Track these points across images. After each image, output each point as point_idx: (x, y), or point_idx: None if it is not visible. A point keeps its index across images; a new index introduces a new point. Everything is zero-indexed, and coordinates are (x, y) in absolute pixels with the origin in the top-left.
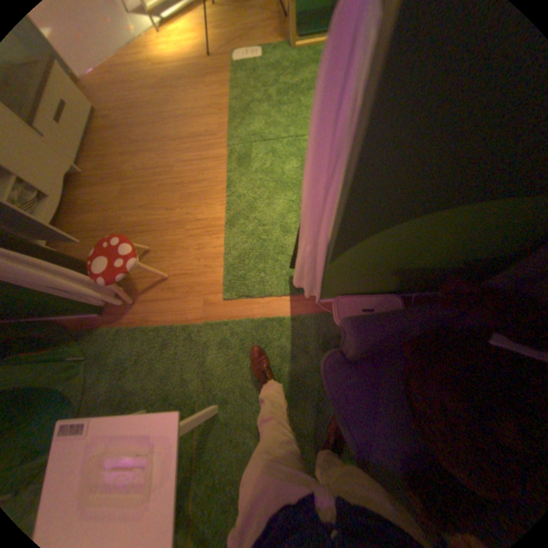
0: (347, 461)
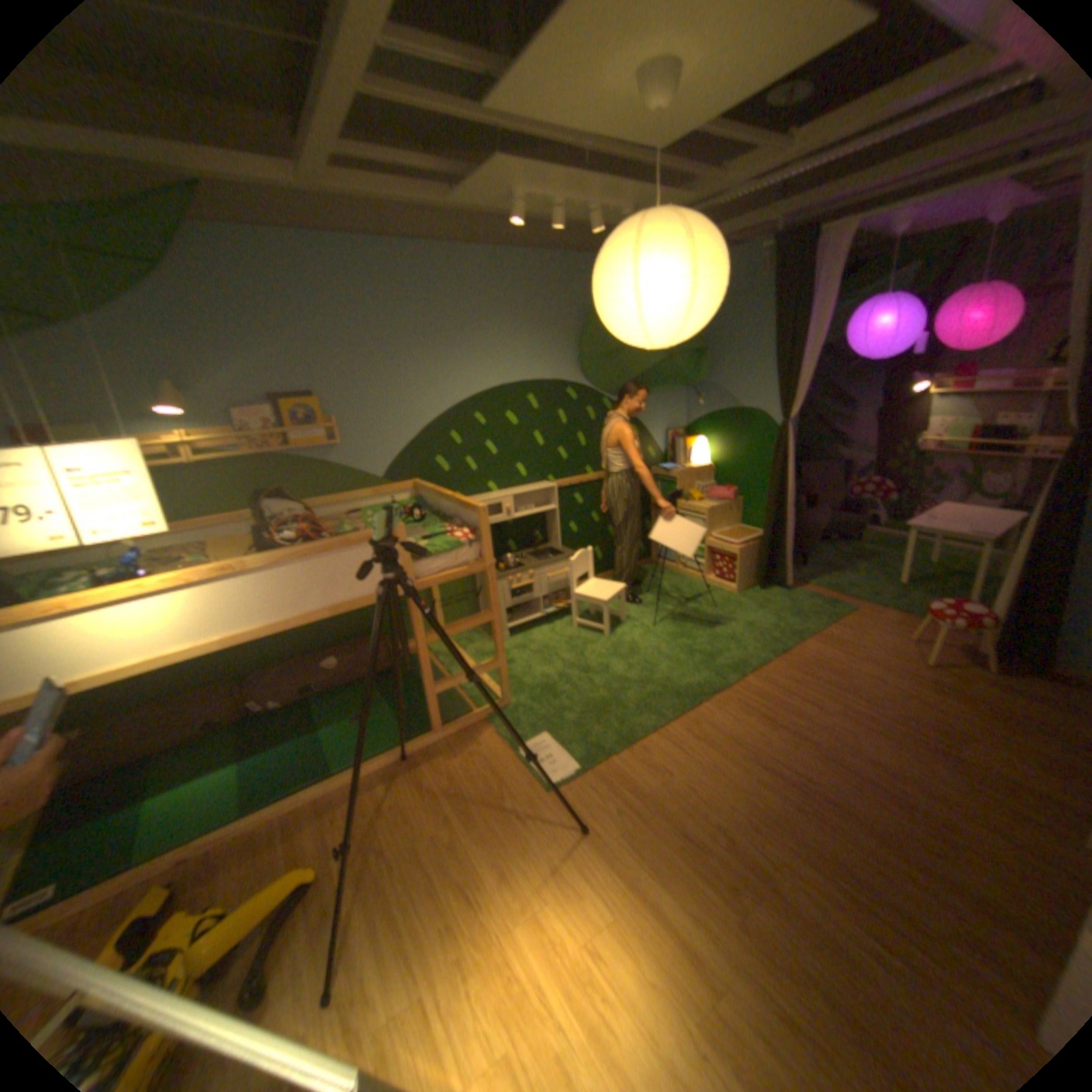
0: (827, 553)
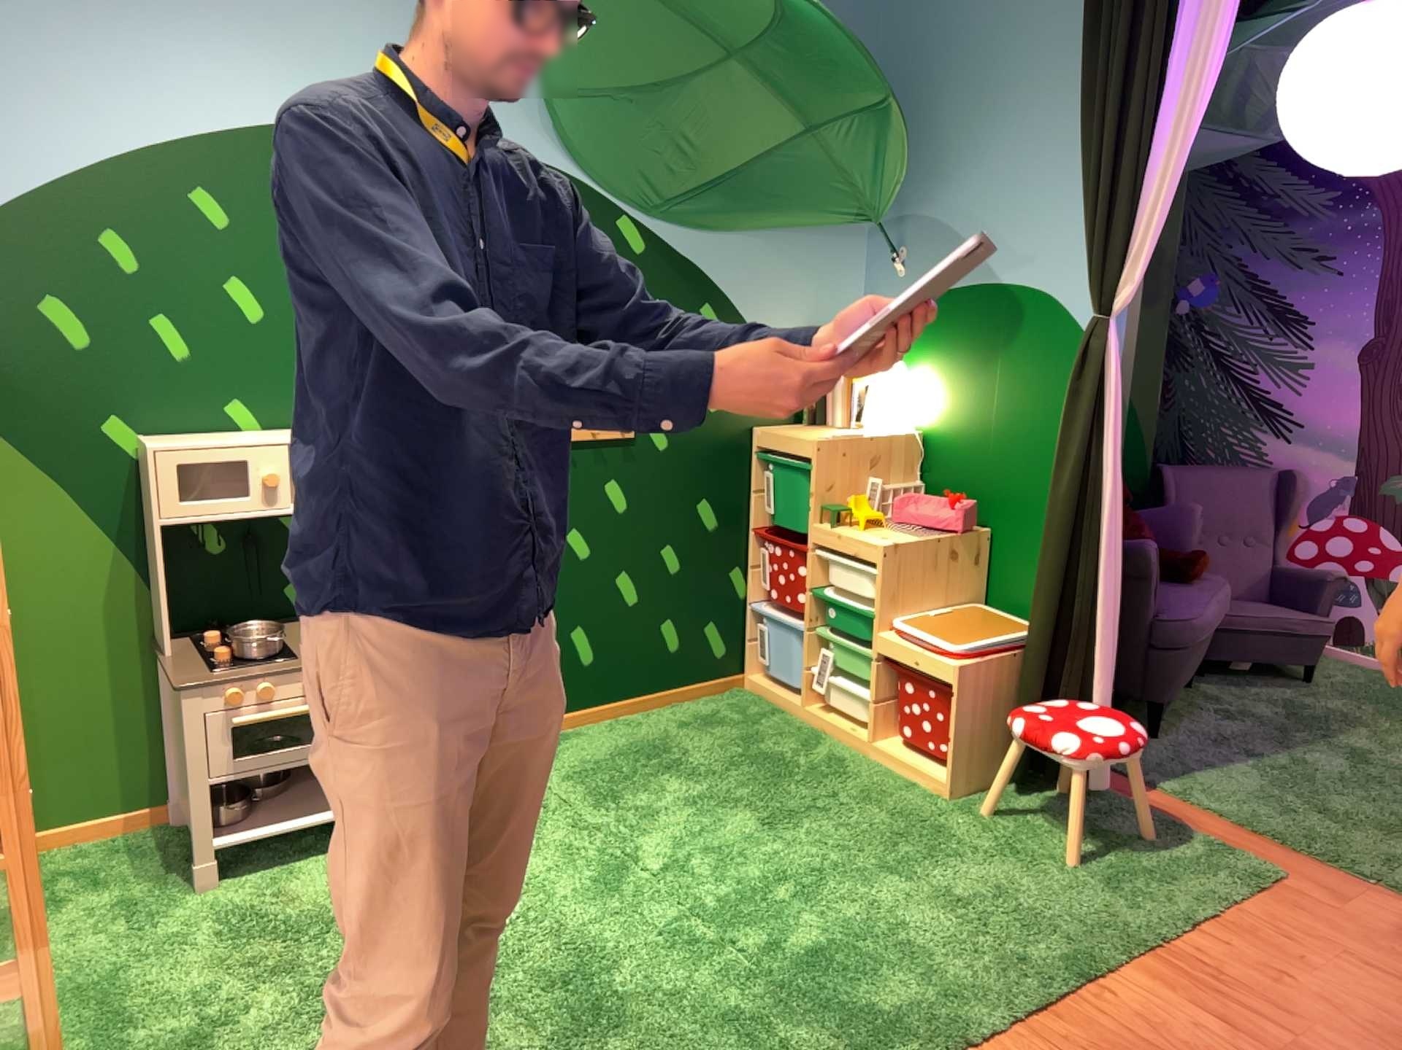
0: (1217, 702)
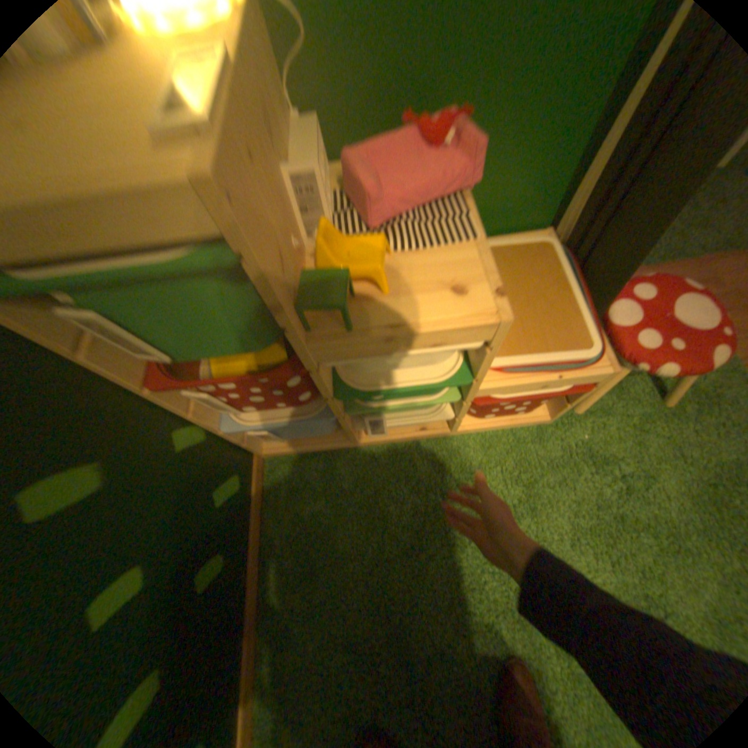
0: None
